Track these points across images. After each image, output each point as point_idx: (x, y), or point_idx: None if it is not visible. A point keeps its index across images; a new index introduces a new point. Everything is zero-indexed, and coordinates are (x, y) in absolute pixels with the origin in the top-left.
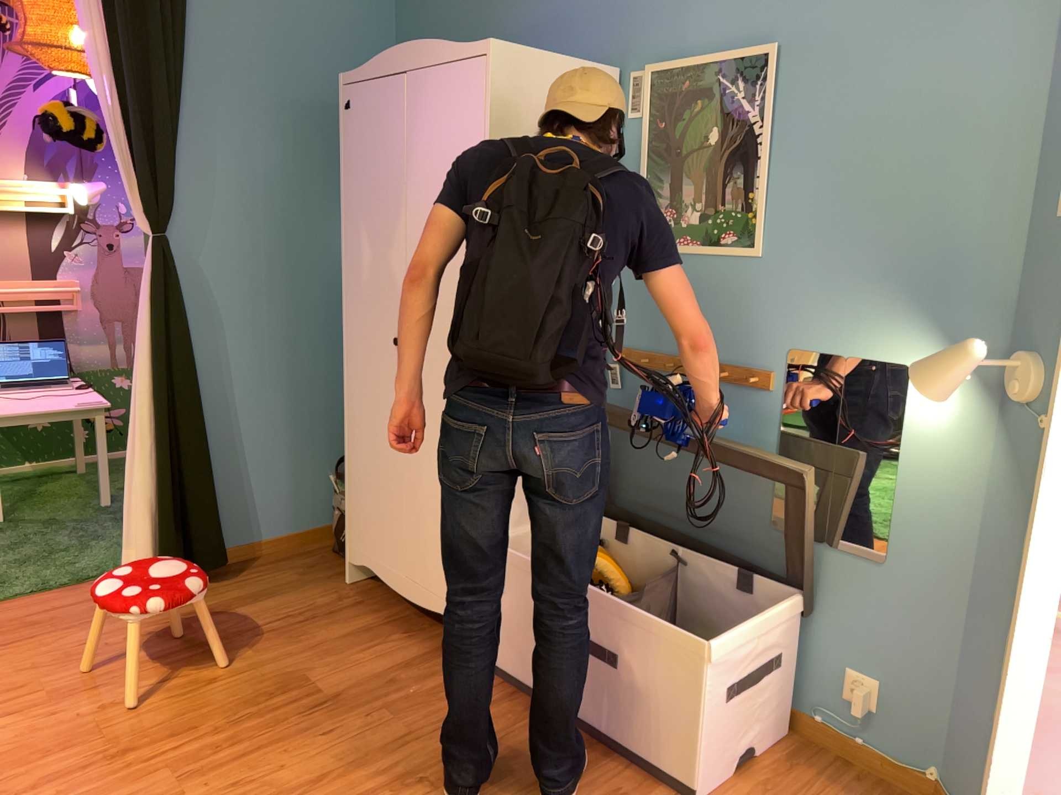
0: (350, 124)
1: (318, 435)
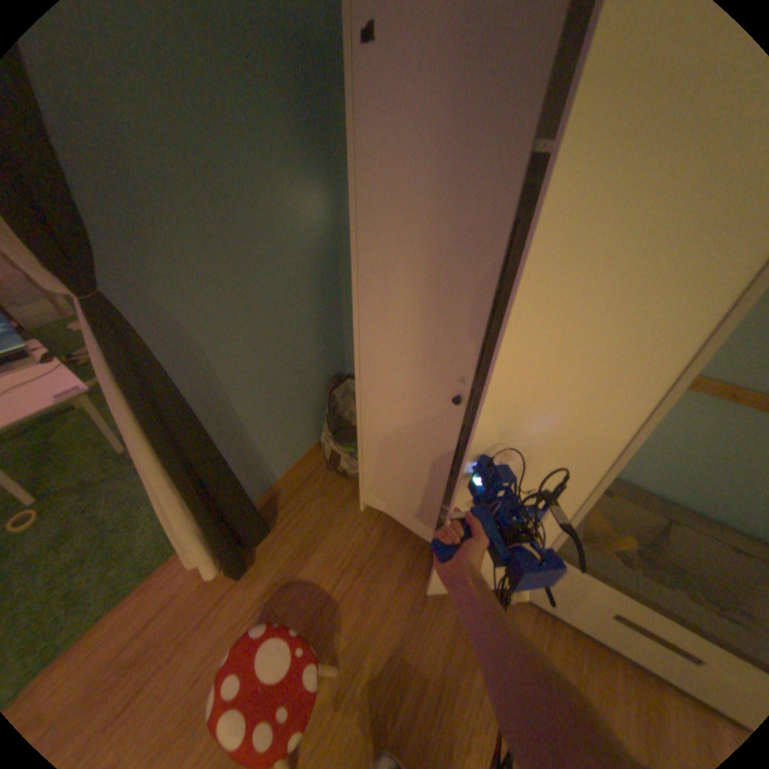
0: (375, 74)
1: (302, 397)
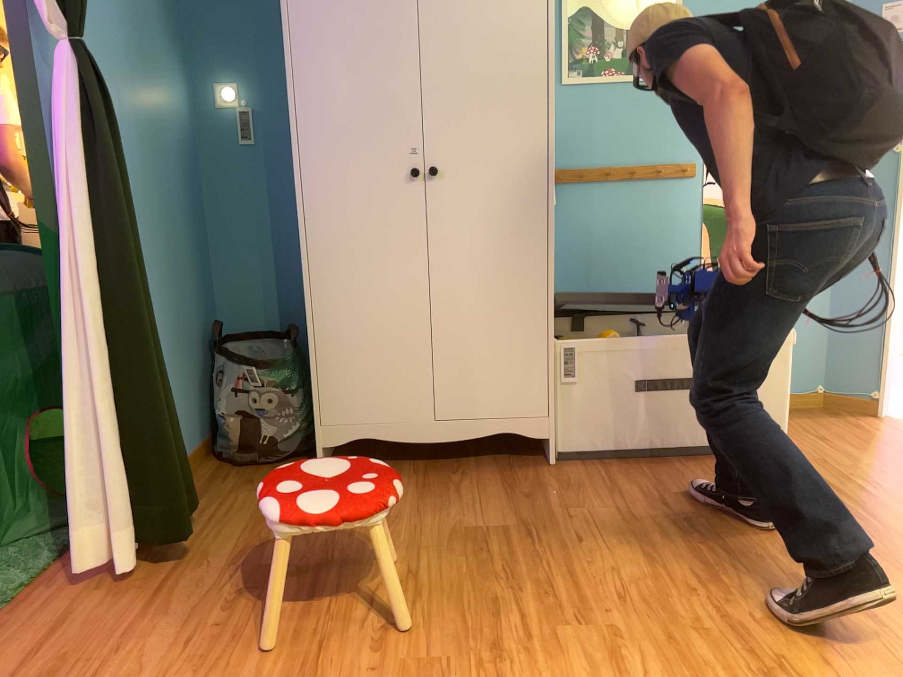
0: None
1: (182, 337)
